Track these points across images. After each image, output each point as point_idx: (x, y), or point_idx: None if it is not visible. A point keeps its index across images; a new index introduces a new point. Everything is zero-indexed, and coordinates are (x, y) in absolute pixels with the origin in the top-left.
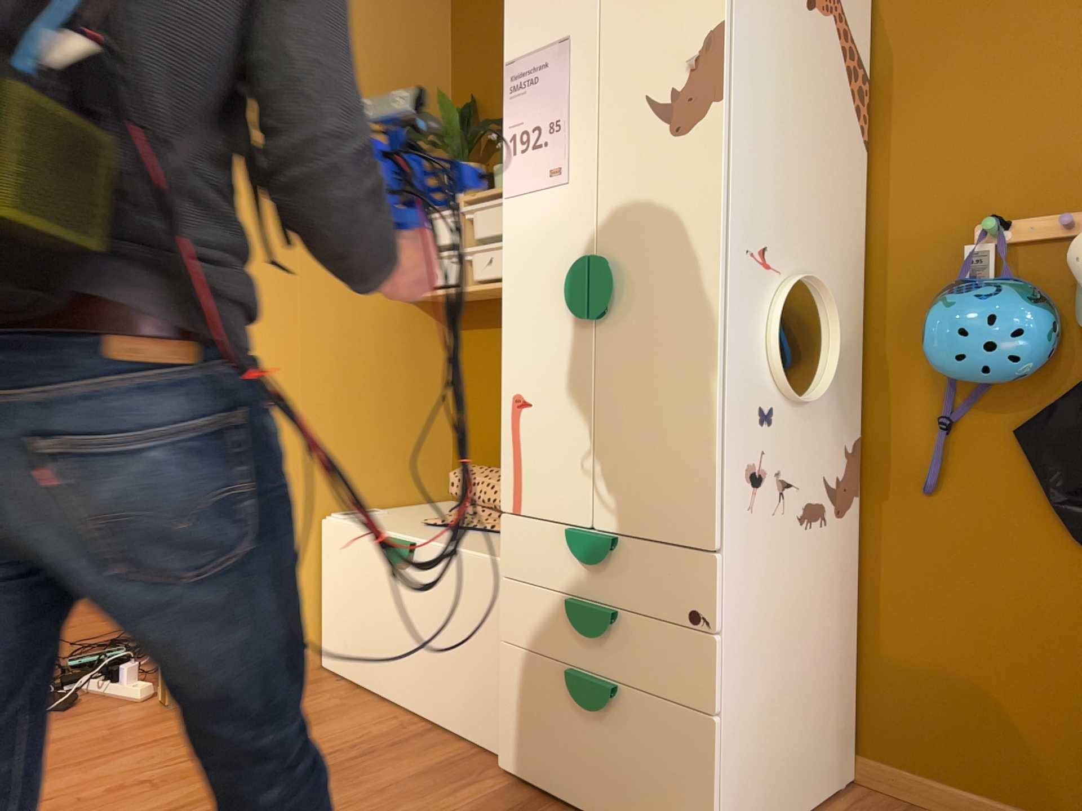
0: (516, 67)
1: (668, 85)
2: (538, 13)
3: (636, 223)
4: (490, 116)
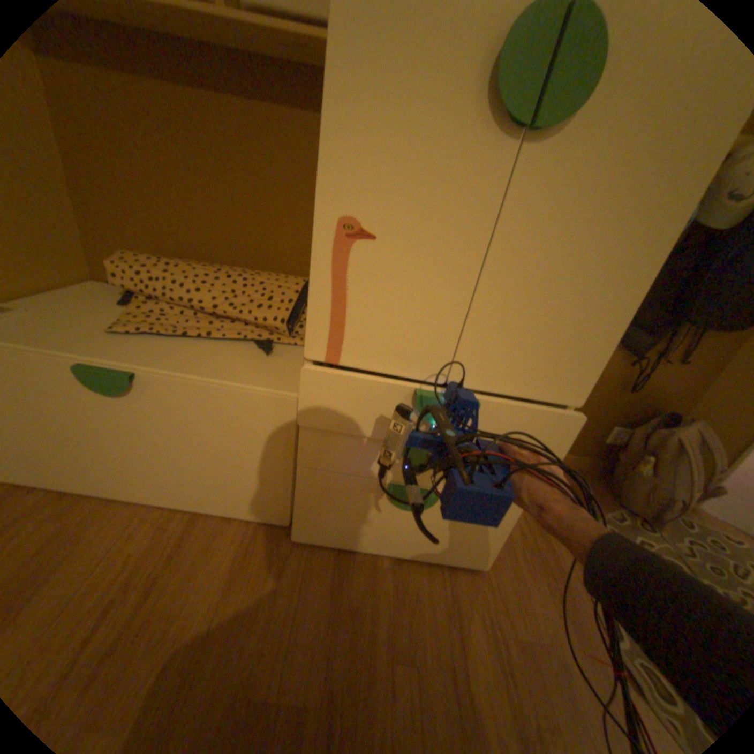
0: None
1: None
2: None
3: None
4: None
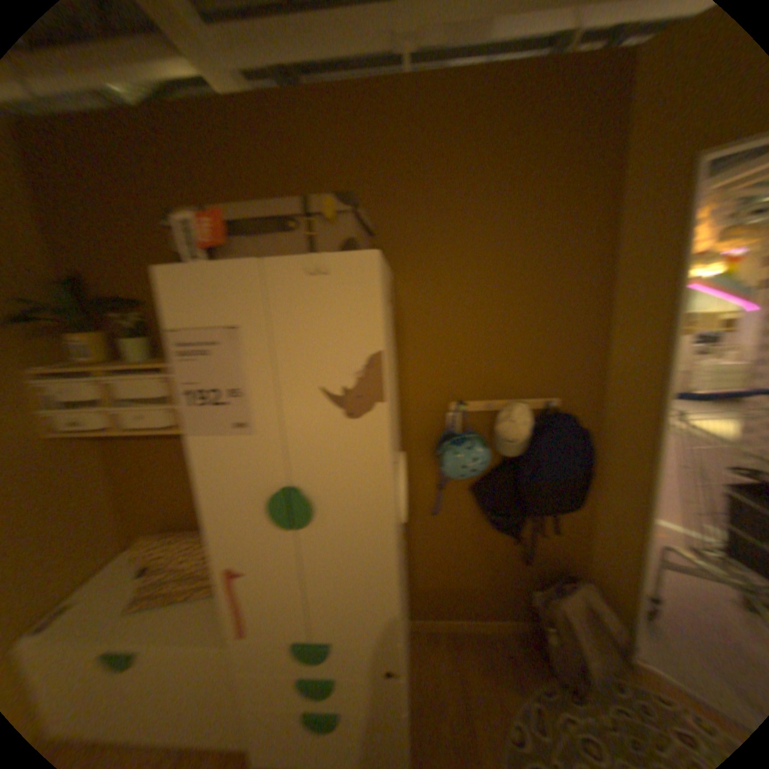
0: (177, 337)
1: (337, 384)
2: (194, 296)
3: (321, 471)
4: (95, 289)
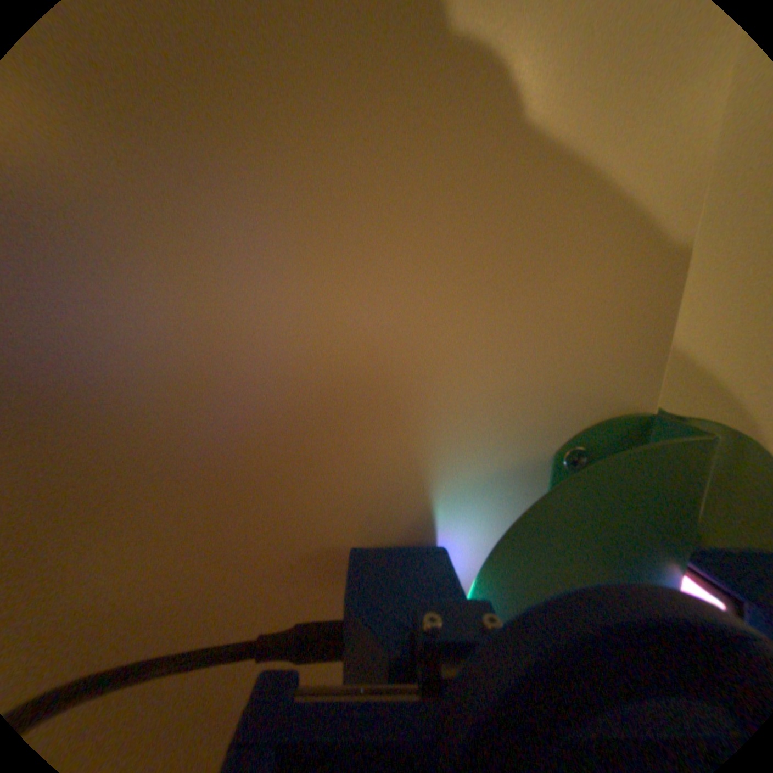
0: None
1: None
2: None
3: None
4: None
